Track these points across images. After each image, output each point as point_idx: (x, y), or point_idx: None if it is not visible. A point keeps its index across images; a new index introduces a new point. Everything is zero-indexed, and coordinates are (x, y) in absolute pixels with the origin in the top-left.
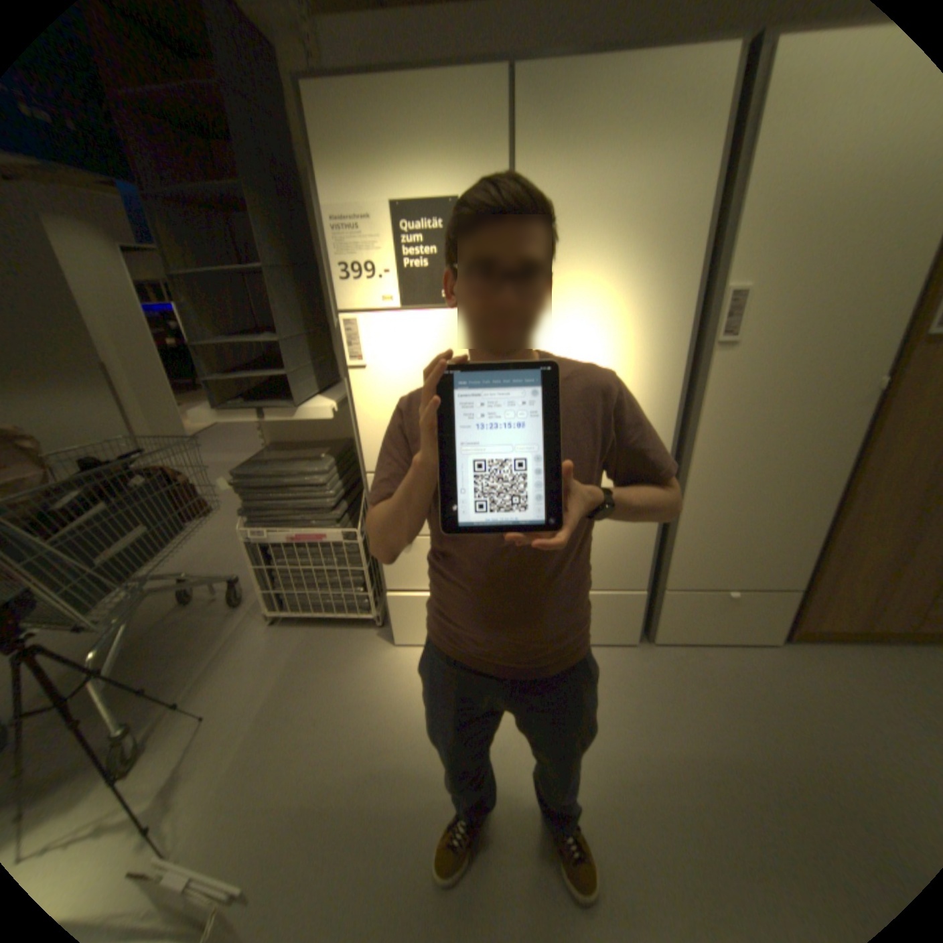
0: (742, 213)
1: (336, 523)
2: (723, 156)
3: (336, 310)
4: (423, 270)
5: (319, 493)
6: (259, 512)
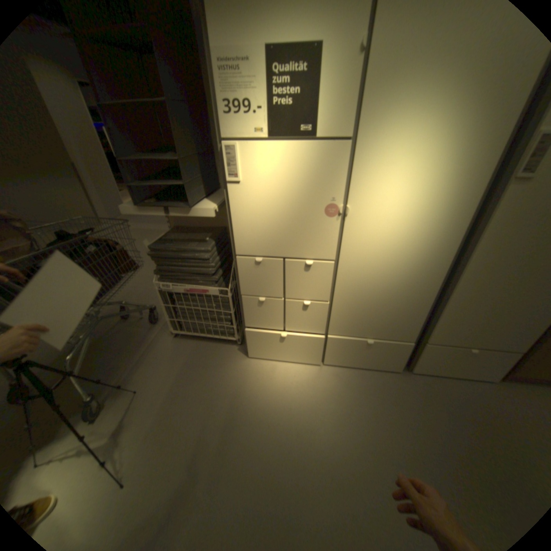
0: None
1: (215, 283)
2: None
3: (219, 138)
4: (288, 107)
5: (204, 264)
6: (167, 273)
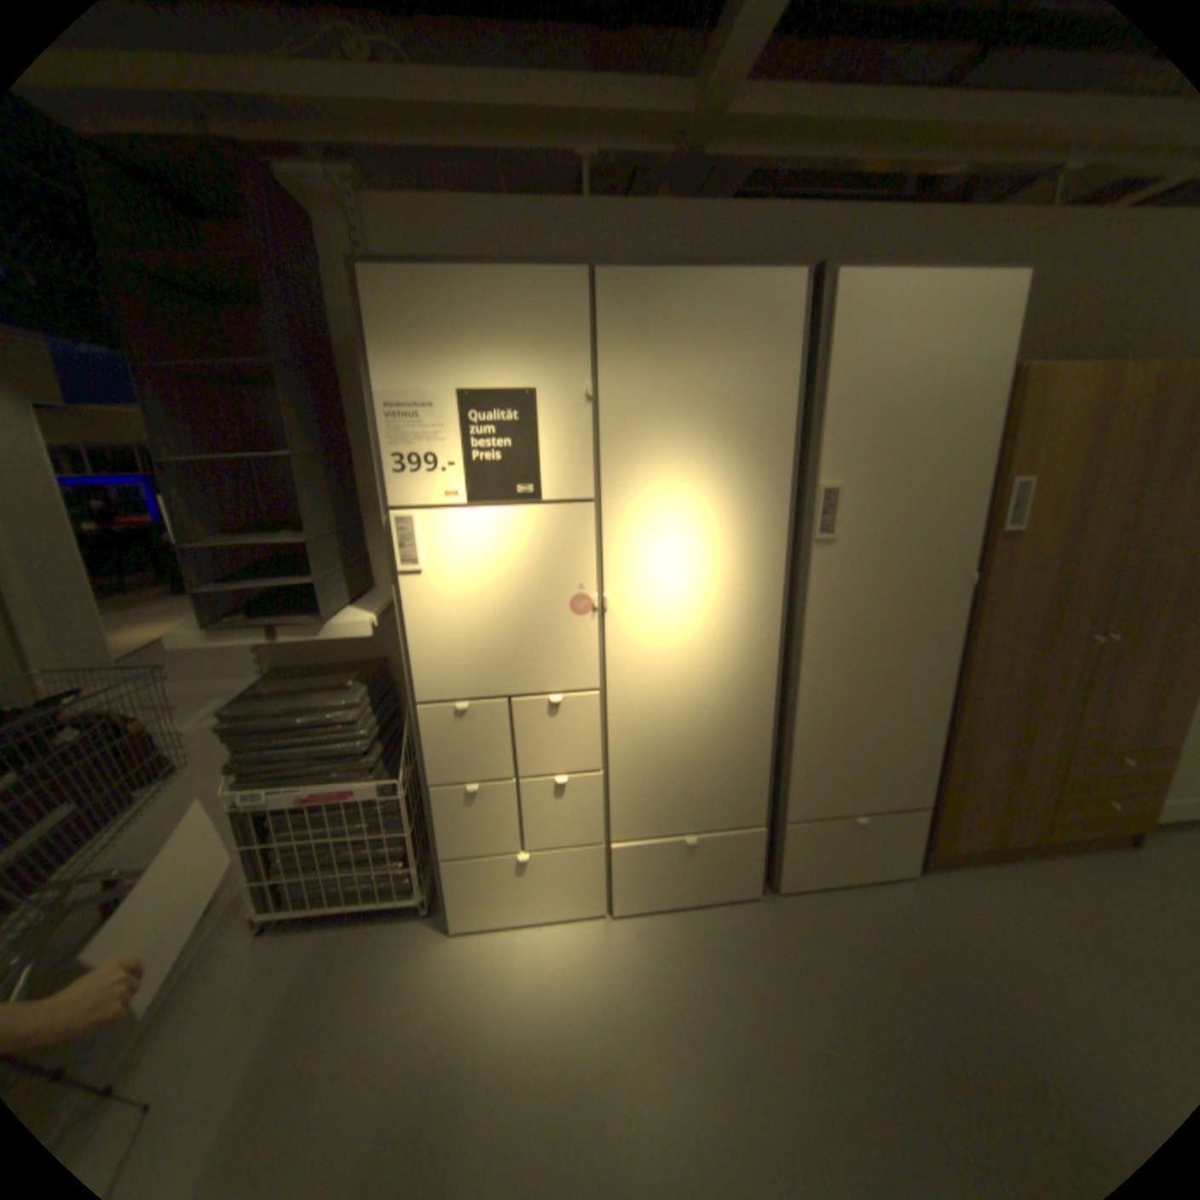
0: (826, 416)
1: (368, 773)
2: (802, 362)
3: (385, 506)
4: (496, 462)
5: (346, 734)
6: (256, 767)
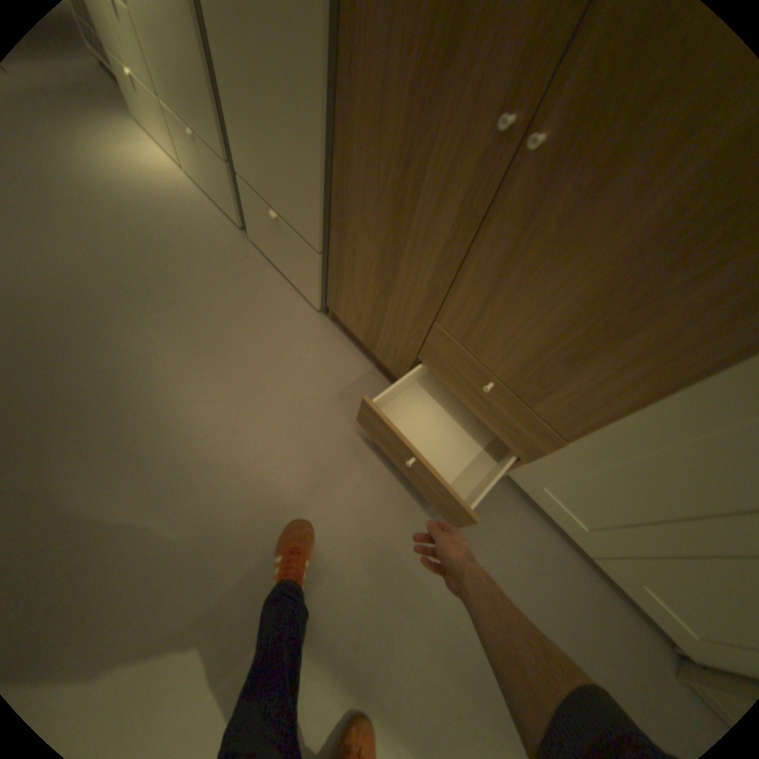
0: None
1: None
2: None
3: None
4: None
5: None
6: None
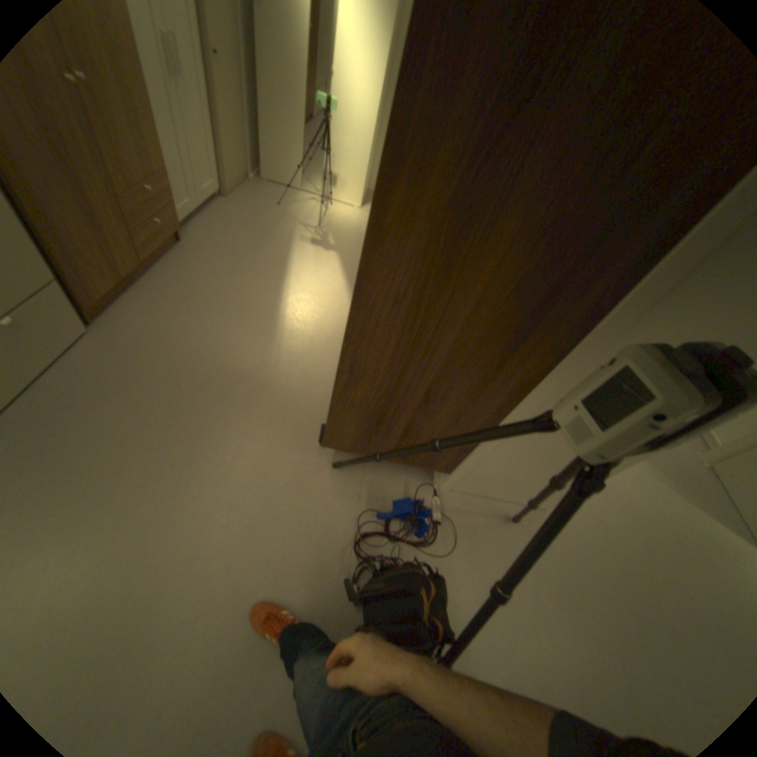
0: None
1: None
2: None
3: None
4: None
5: None
6: None
